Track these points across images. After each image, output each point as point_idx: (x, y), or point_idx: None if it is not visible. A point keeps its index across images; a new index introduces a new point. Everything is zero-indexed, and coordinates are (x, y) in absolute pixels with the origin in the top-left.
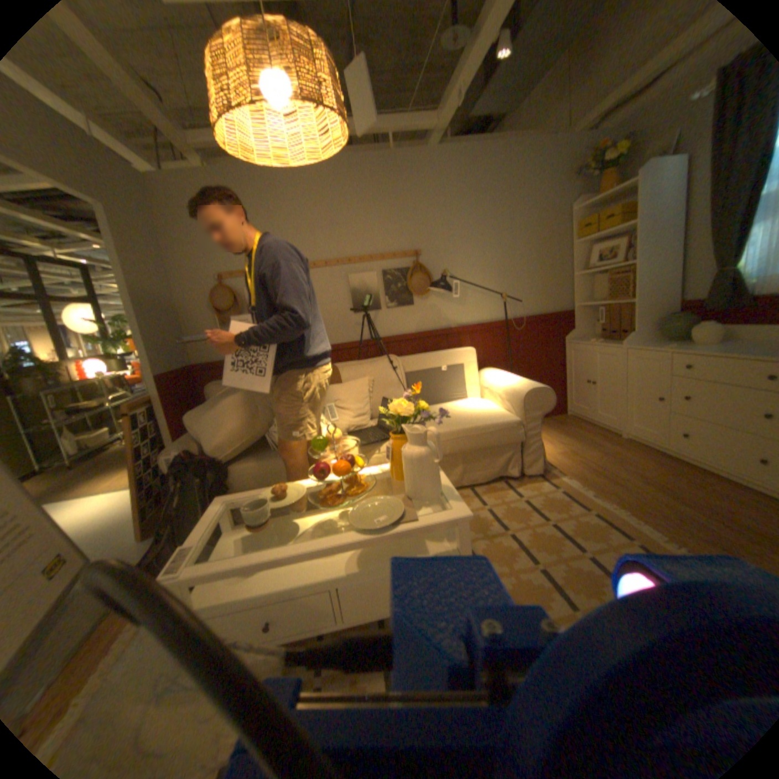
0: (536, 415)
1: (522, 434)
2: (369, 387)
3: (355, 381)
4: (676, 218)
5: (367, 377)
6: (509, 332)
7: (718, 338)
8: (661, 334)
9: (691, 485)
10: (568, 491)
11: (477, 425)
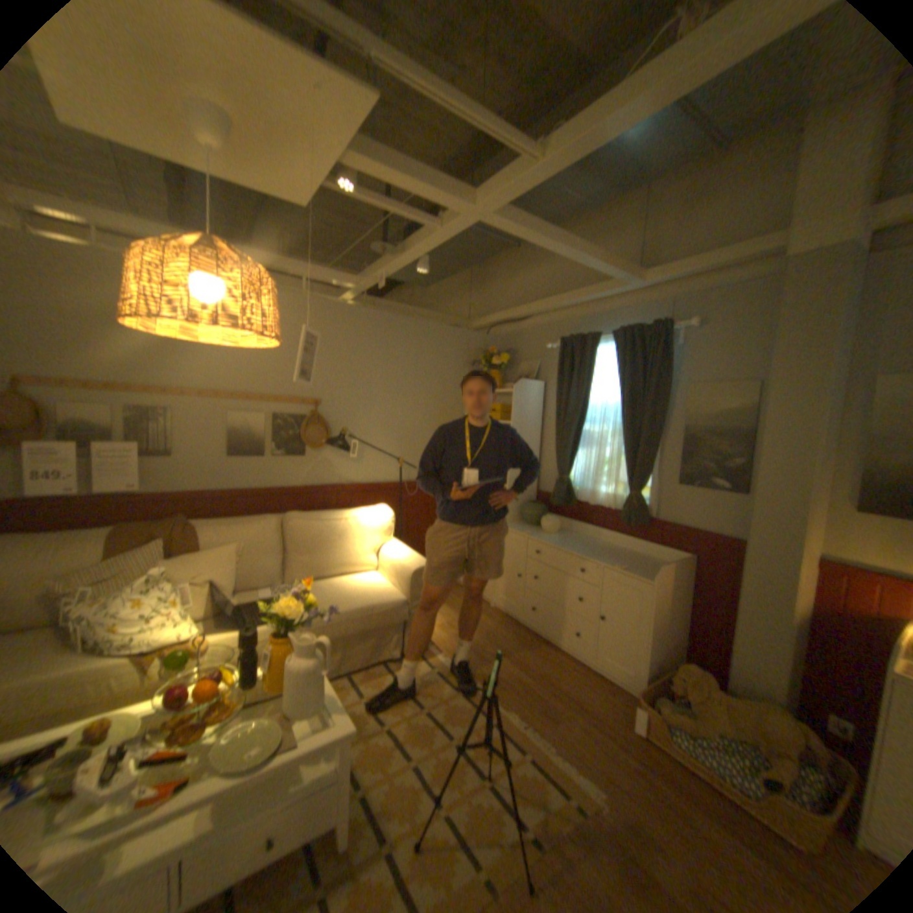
0: (420, 594)
1: (406, 614)
2: (238, 556)
3: (220, 549)
4: (535, 427)
5: (236, 544)
6: (401, 495)
7: (556, 529)
8: (522, 517)
9: (535, 656)
10: (443, 672)
11: (364, 607)
